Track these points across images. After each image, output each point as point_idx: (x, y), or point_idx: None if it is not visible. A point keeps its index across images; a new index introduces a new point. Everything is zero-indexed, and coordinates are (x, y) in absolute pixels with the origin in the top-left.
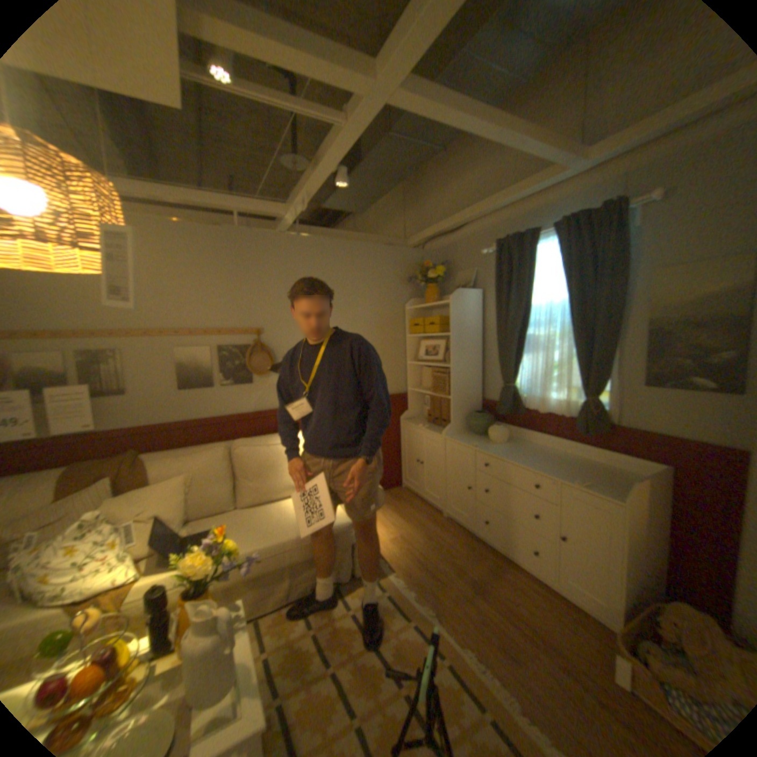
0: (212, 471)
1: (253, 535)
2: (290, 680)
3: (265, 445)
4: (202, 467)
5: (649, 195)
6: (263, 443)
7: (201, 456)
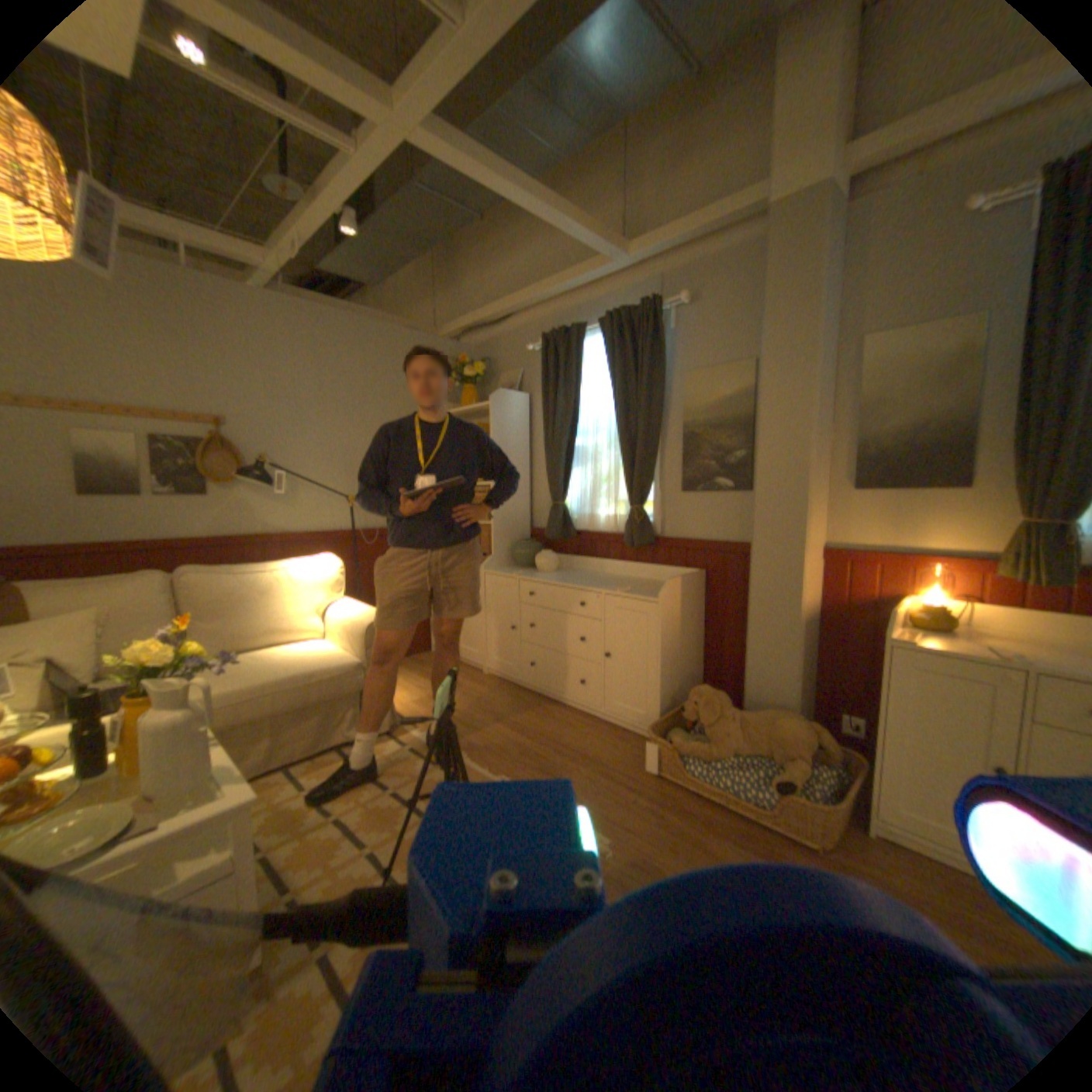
0: (142, 605)
1: (213, 680)
2: (274, 836)
3: (230, 572)
4: (126, 598)
5: (679, 296)
6: (227, 570)
7: (122, 583)
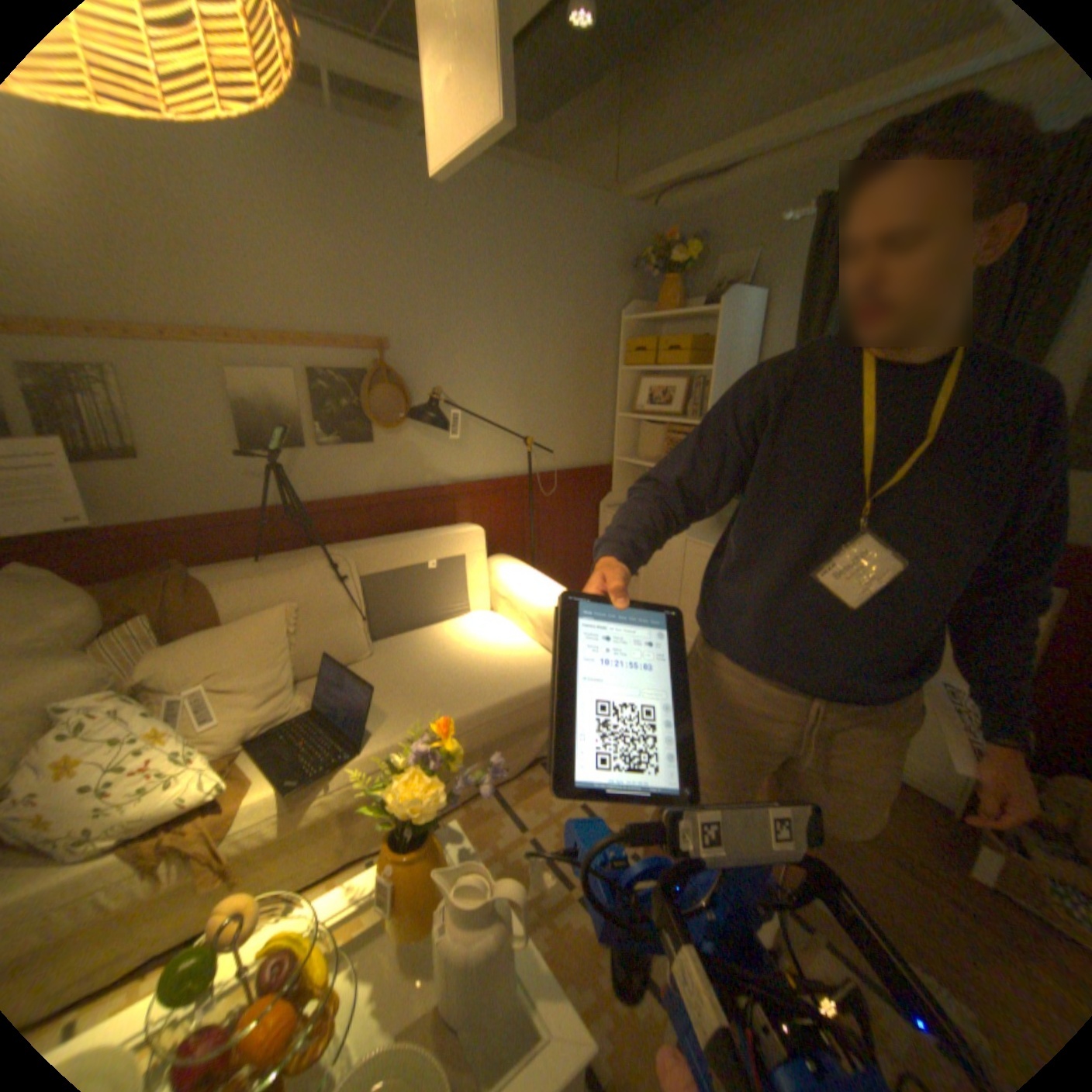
0: (330, 597)
1: (422, 701)
2: None
3: (416, 551)
4: (314, 590)
5: None
6: (412, 547)
7: (308, 571)
